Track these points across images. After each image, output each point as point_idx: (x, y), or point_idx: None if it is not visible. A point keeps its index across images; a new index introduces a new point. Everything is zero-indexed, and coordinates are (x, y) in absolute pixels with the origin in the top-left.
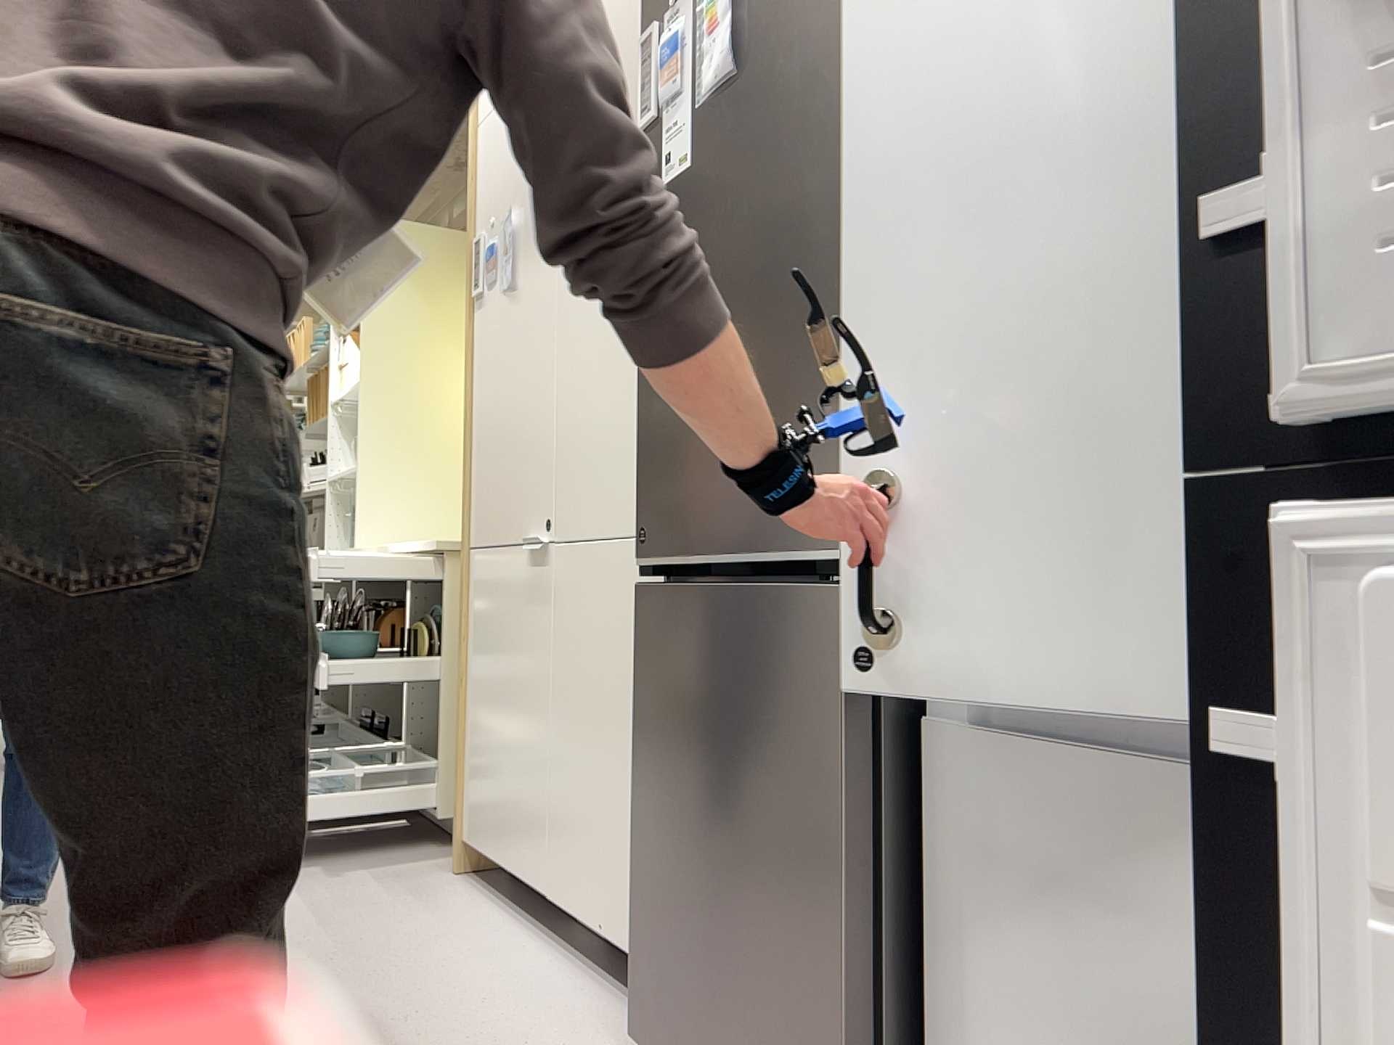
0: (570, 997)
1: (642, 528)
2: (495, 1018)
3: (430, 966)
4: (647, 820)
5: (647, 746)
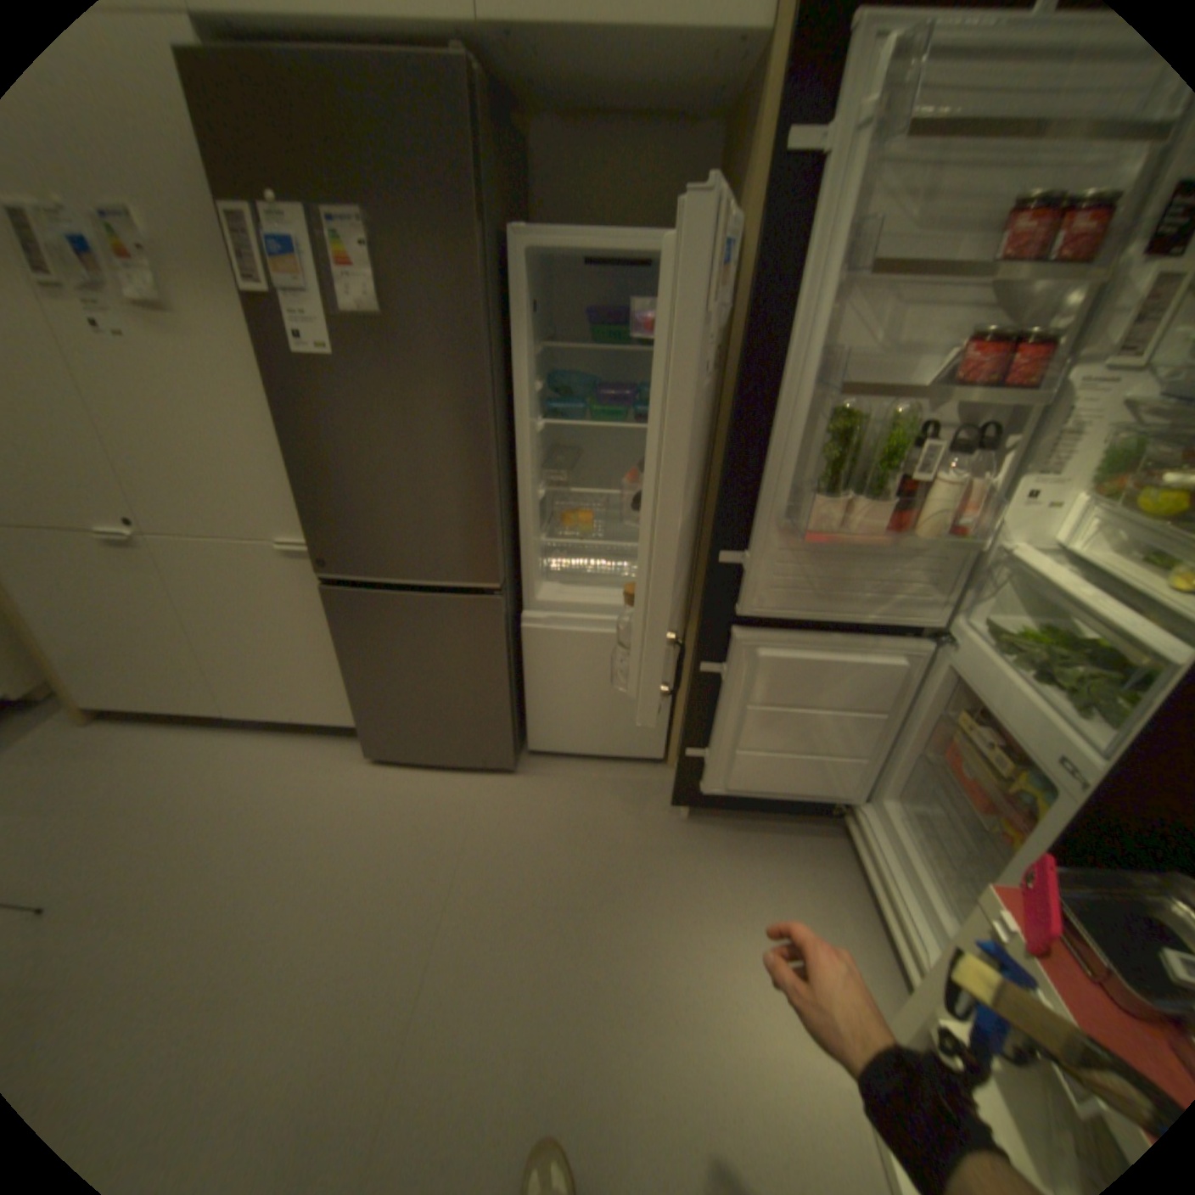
0: (293, 753)
1: (320, 556)
2: (273, 785)
3: (185, 786)
4: (360, 682)
5: (353, 654)
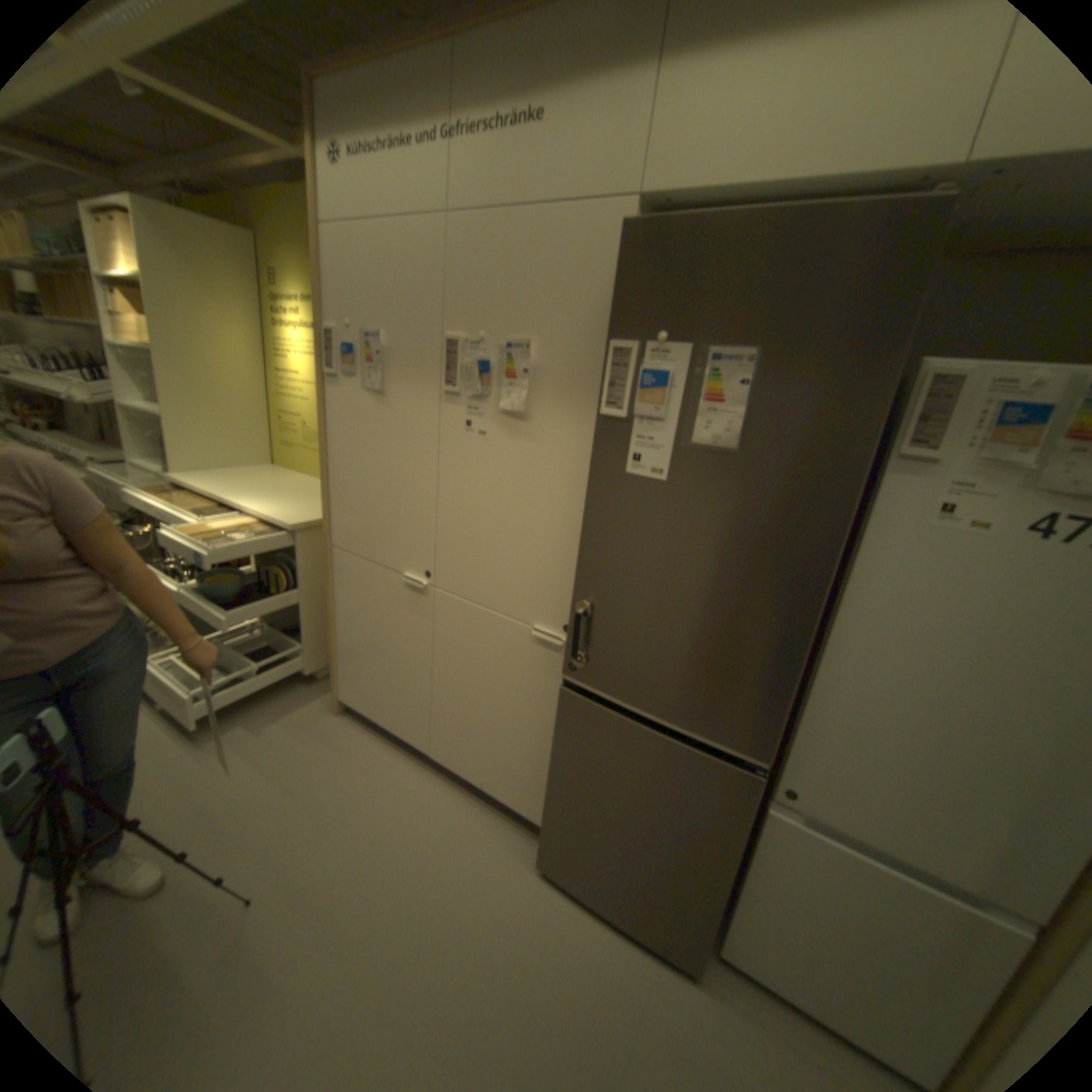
0: (472, 822)
1: (573, 660)
2: (447, 856)
3: (381, 817)
4: (562, 793)
5: (566, 763)
